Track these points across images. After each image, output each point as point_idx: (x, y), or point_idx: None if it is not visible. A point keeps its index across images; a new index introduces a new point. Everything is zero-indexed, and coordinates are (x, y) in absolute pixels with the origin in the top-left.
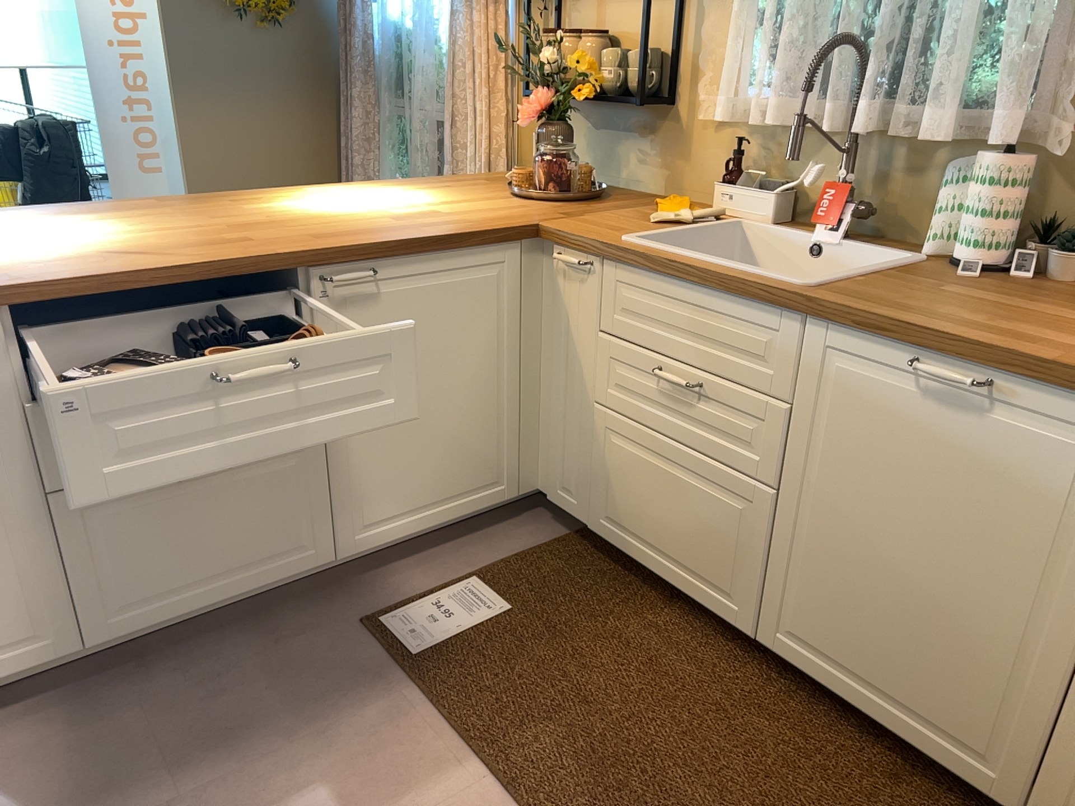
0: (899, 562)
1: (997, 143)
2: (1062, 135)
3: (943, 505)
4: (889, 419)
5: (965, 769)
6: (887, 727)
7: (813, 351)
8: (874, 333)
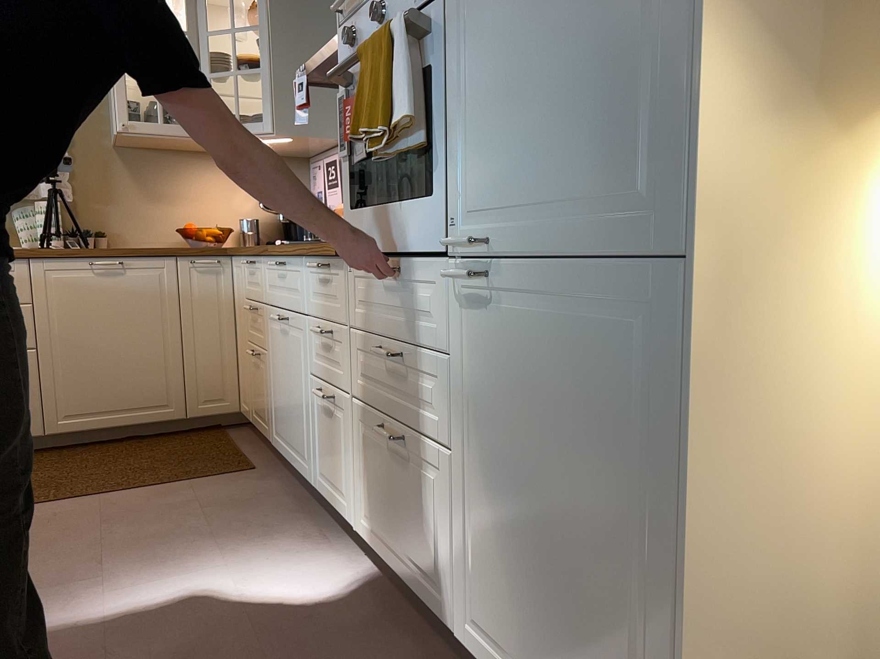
0: (109, 348)
1: (41, 198)
2: (69, 192)
3: (119, 315)
4: (85, 290)
5: (162, 415)
6: (127, 425)
7: (38, 274)
8: (69, 256)
